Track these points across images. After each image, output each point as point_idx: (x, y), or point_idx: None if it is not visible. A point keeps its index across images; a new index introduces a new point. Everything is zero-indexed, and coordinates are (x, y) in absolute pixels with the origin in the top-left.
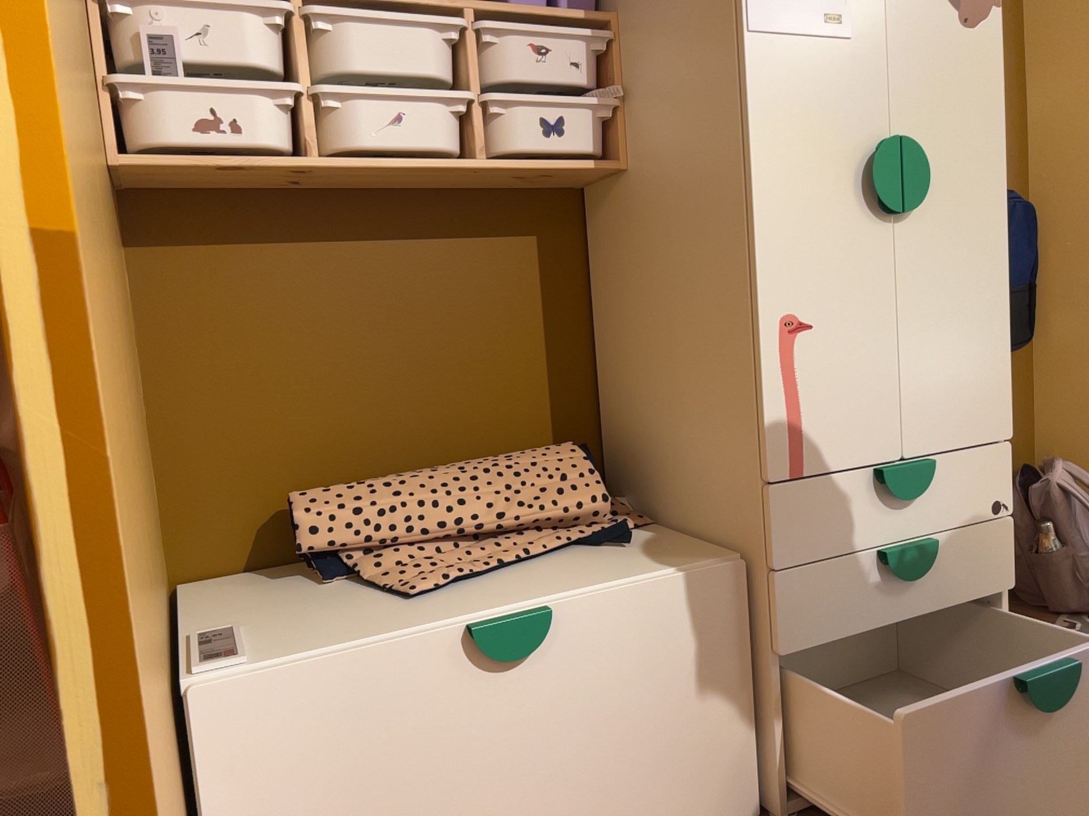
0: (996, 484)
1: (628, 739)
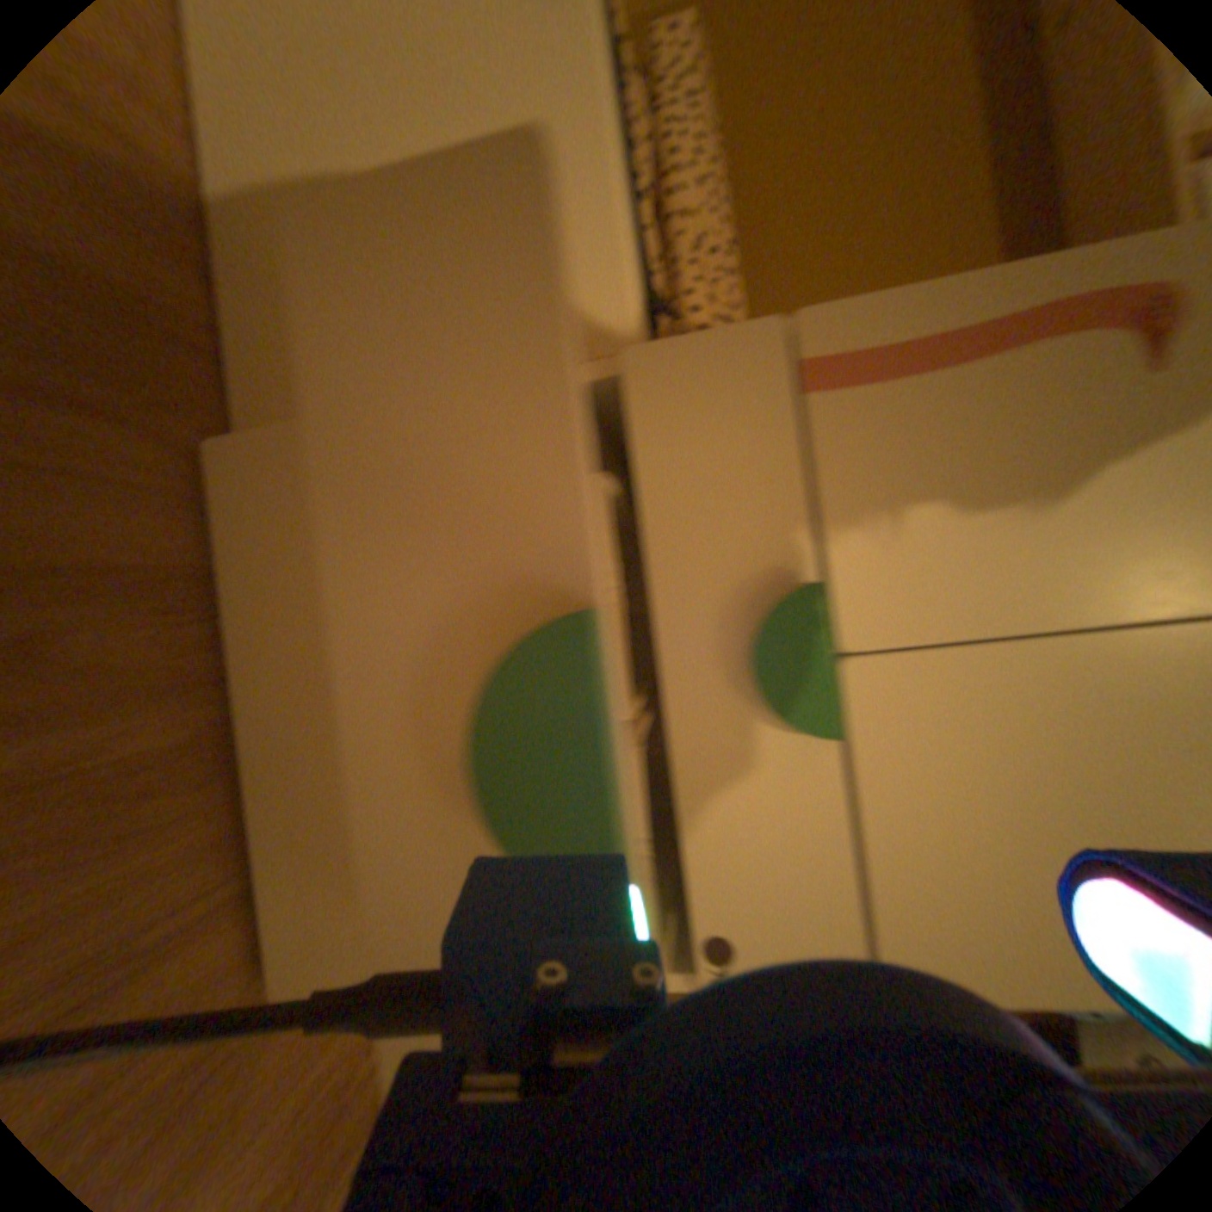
0: (770, 950)
1: (380, 171)
